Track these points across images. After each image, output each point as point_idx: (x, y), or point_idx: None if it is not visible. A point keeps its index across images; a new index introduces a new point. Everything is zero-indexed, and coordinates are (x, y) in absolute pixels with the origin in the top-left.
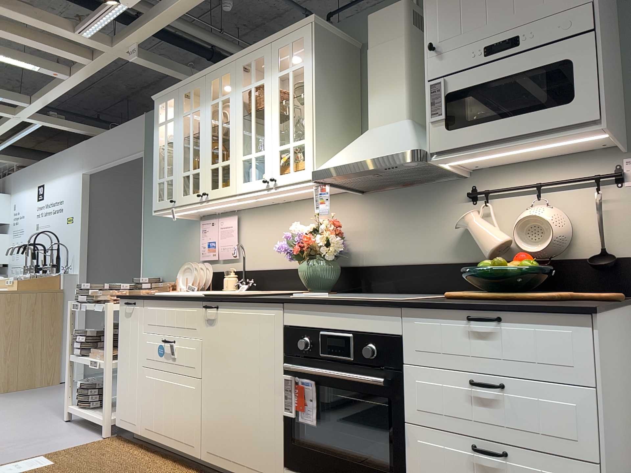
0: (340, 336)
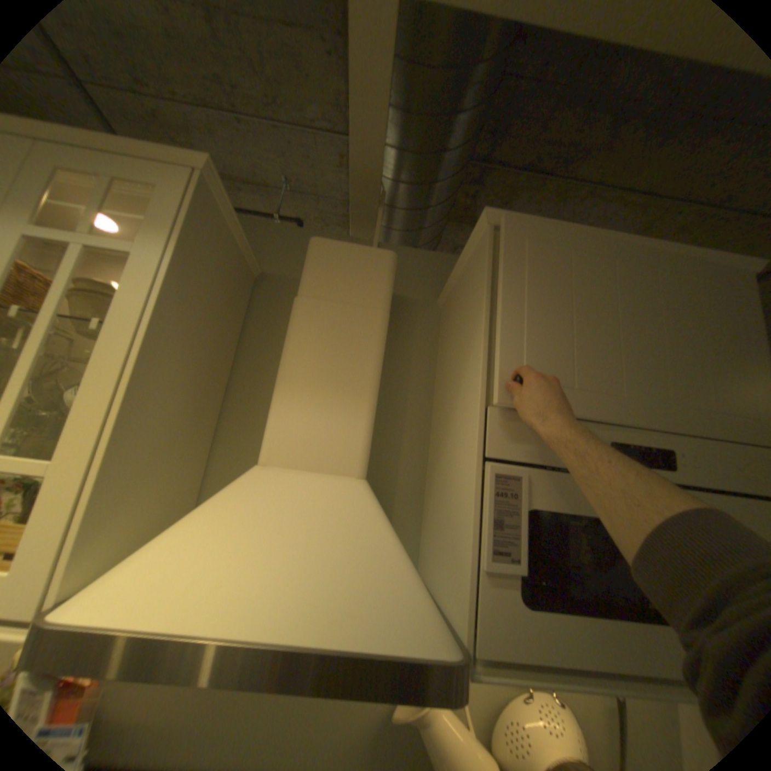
0: None
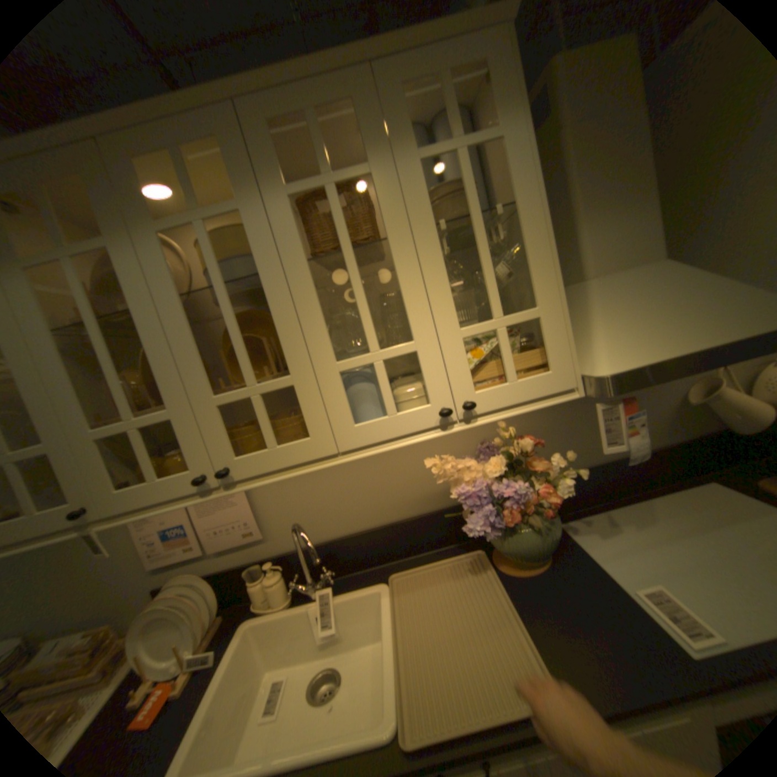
0: None
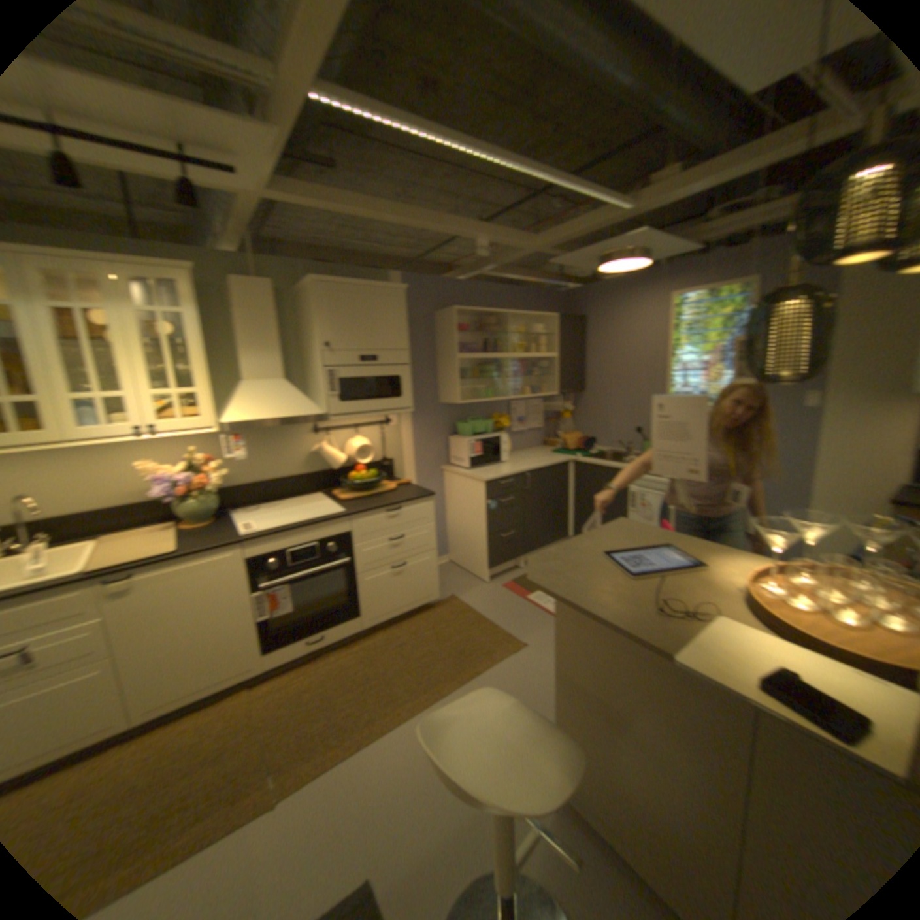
0: (304, 547)
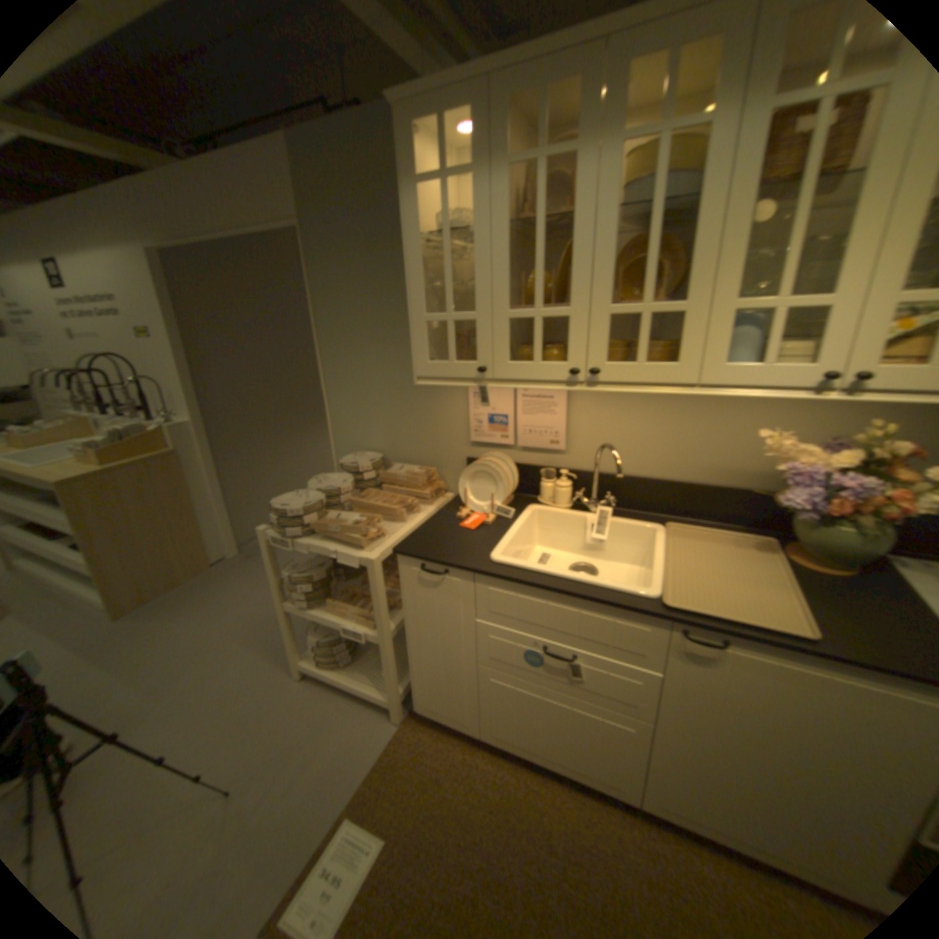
0: None
